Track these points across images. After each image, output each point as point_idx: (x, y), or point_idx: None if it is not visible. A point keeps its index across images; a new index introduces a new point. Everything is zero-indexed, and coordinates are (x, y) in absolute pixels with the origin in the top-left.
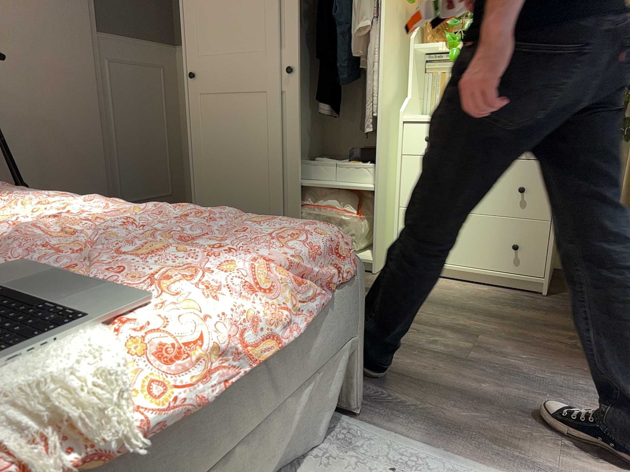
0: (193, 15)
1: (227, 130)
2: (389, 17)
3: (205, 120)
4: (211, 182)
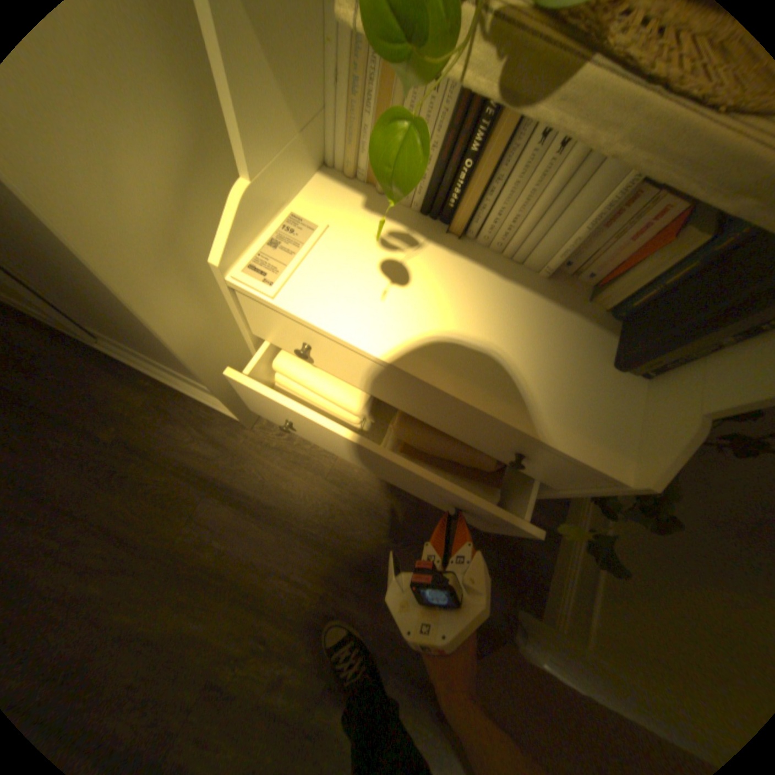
0: None
1: None
2: None
3: None
4: None
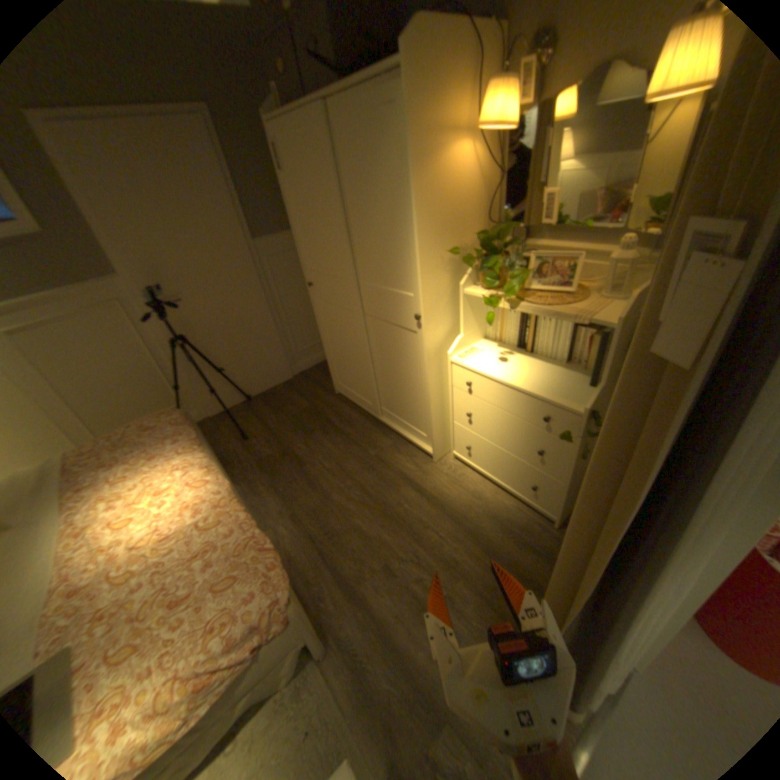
0: (302, 237)
1: (339, 330)
2: (431, 275)
3: (325, 318)
4: (337, 360)
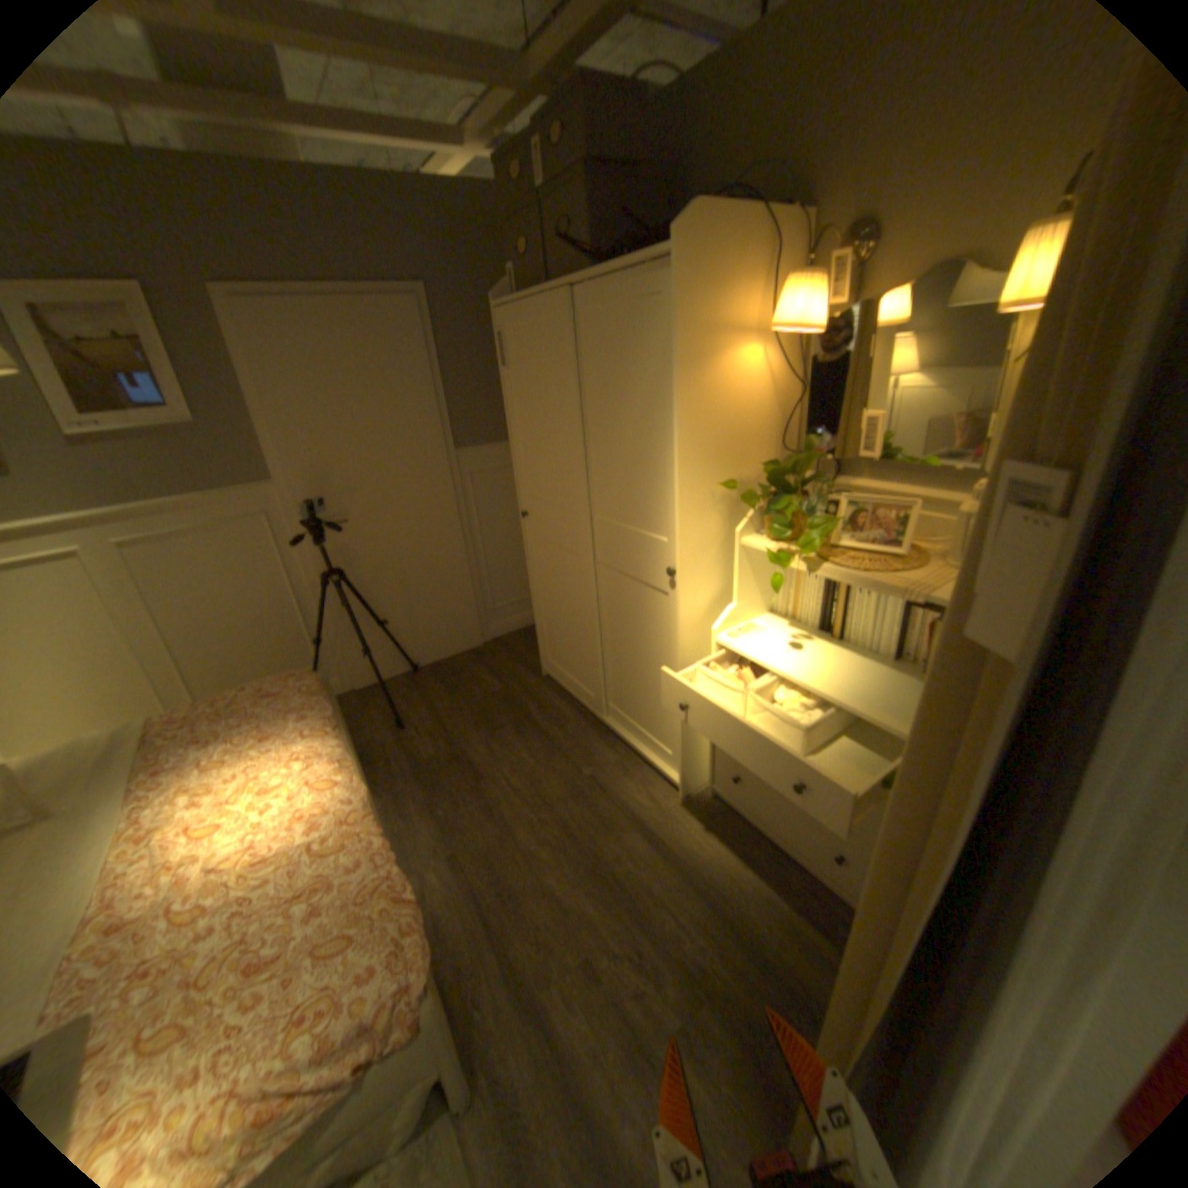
0: (520, 451)
1: (556, 581)
2: (693, 515)
3: (539, 562)
4: (549, 625)
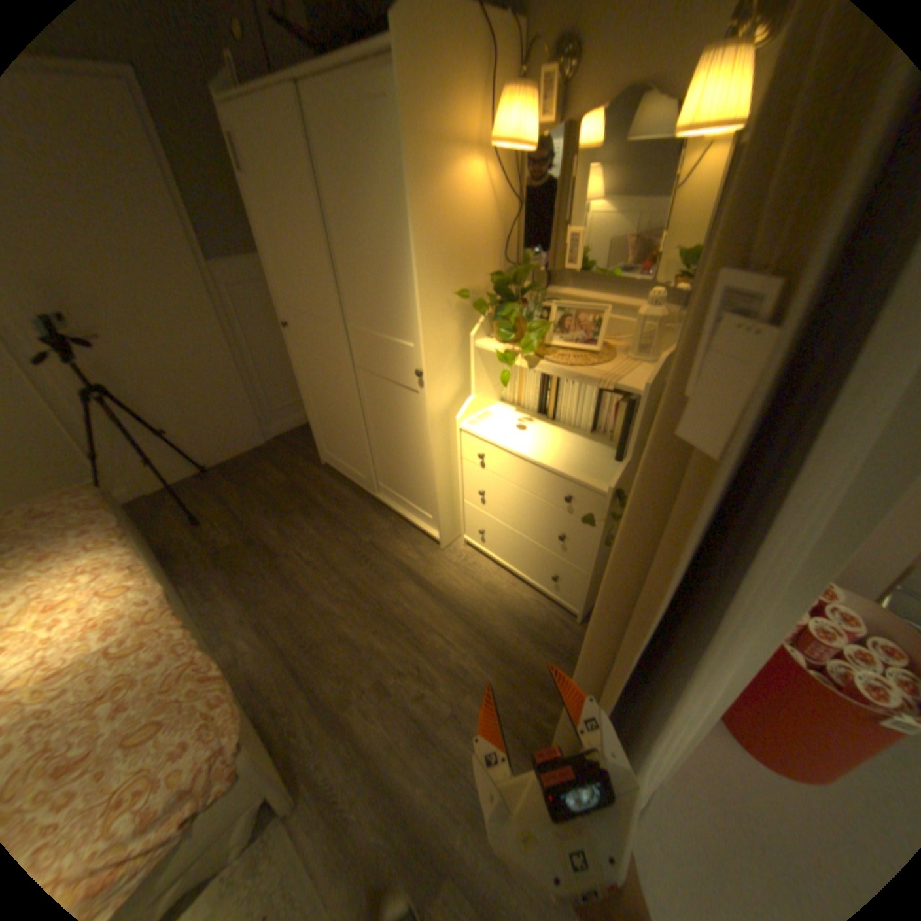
0: (272, 263)
1: (323, 385)
2: (435, 322)
3: (306, 369)
4: (322, 423)
